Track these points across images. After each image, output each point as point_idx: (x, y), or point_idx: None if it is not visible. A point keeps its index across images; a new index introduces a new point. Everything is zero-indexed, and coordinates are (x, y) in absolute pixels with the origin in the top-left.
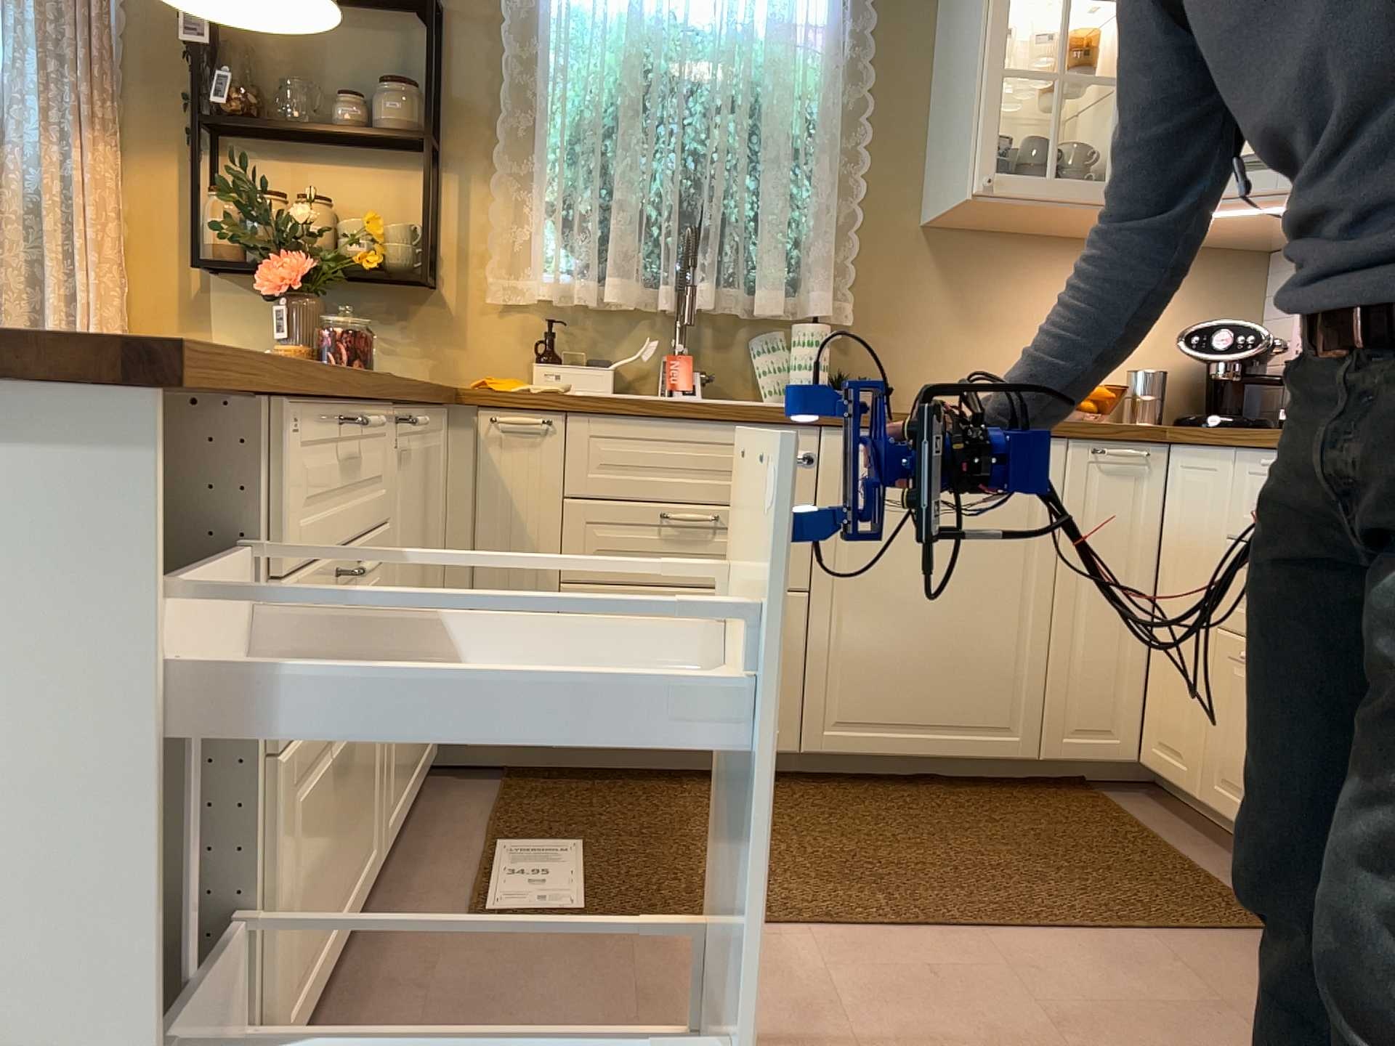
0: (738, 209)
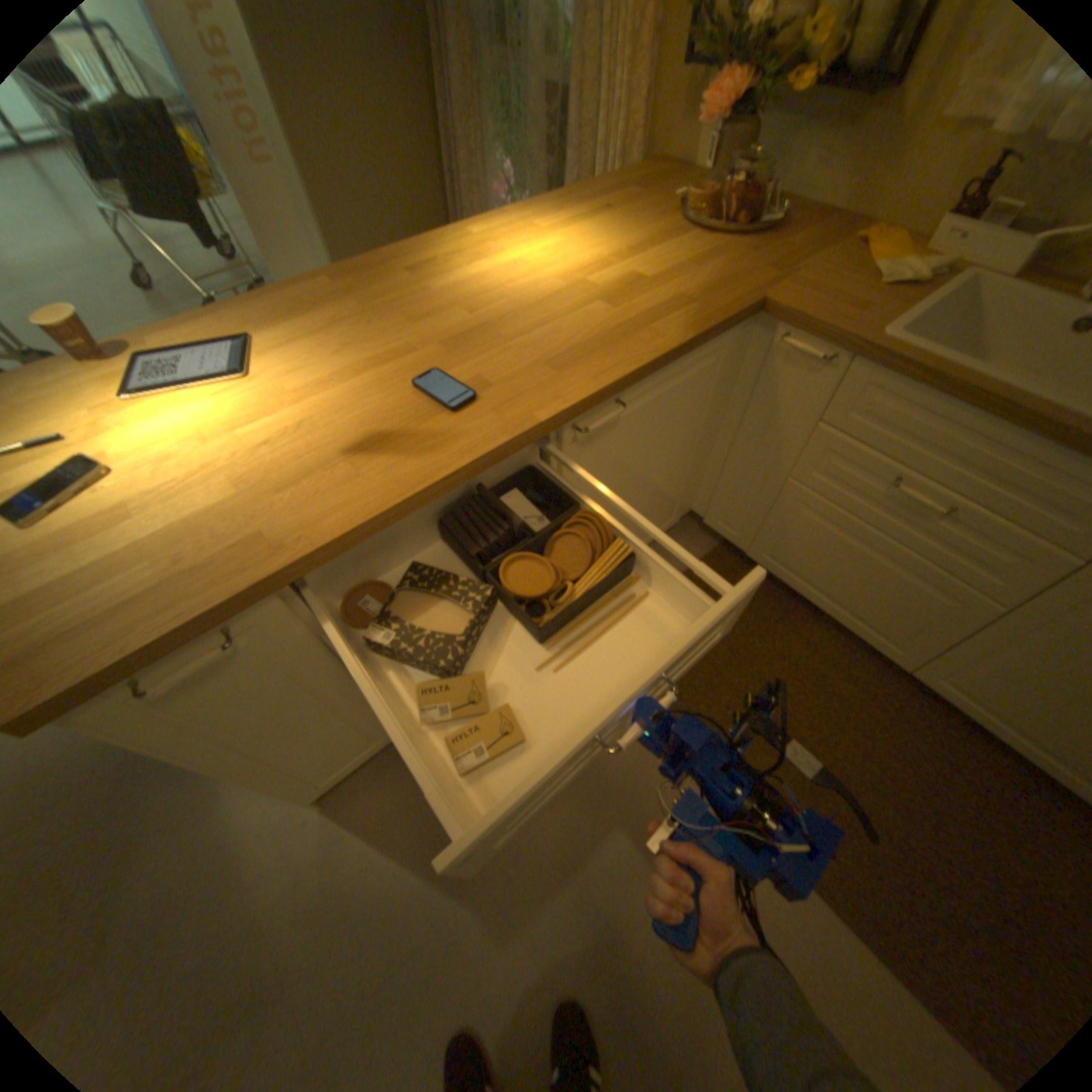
0: None
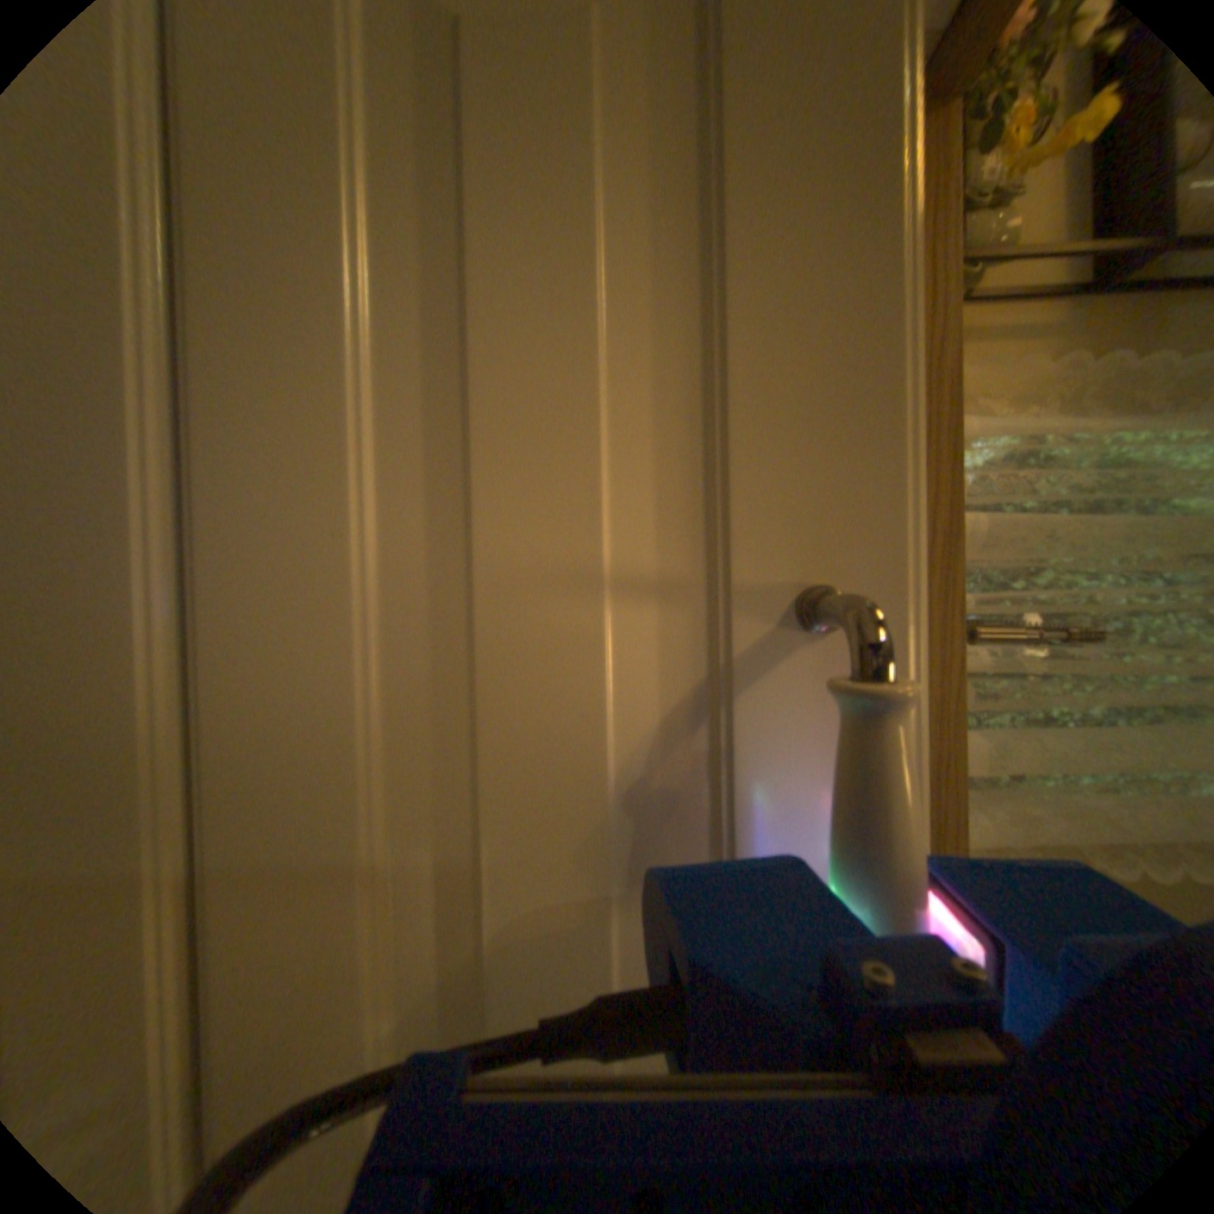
0: (1068, 703)
